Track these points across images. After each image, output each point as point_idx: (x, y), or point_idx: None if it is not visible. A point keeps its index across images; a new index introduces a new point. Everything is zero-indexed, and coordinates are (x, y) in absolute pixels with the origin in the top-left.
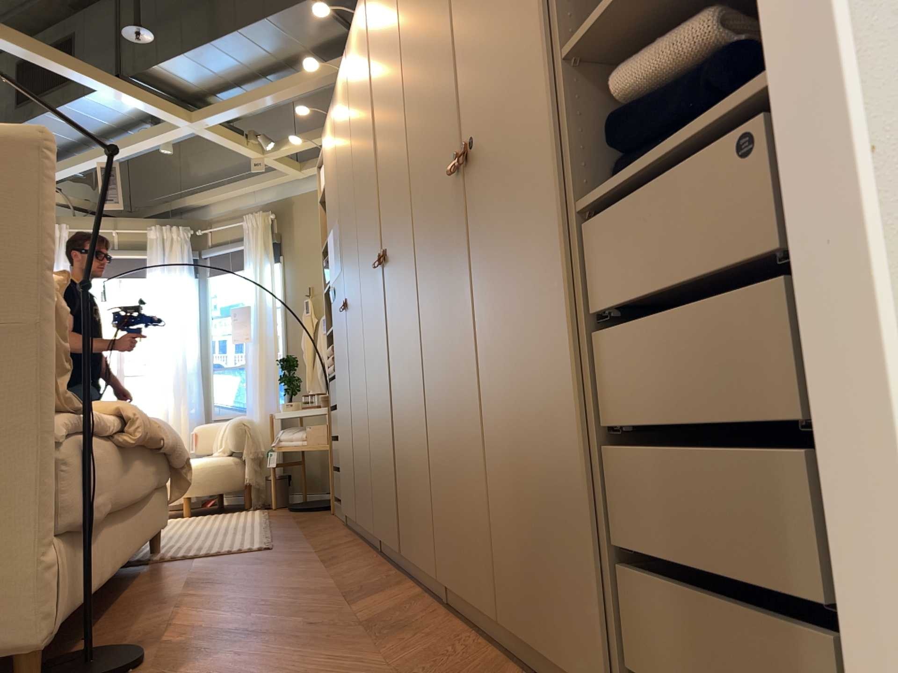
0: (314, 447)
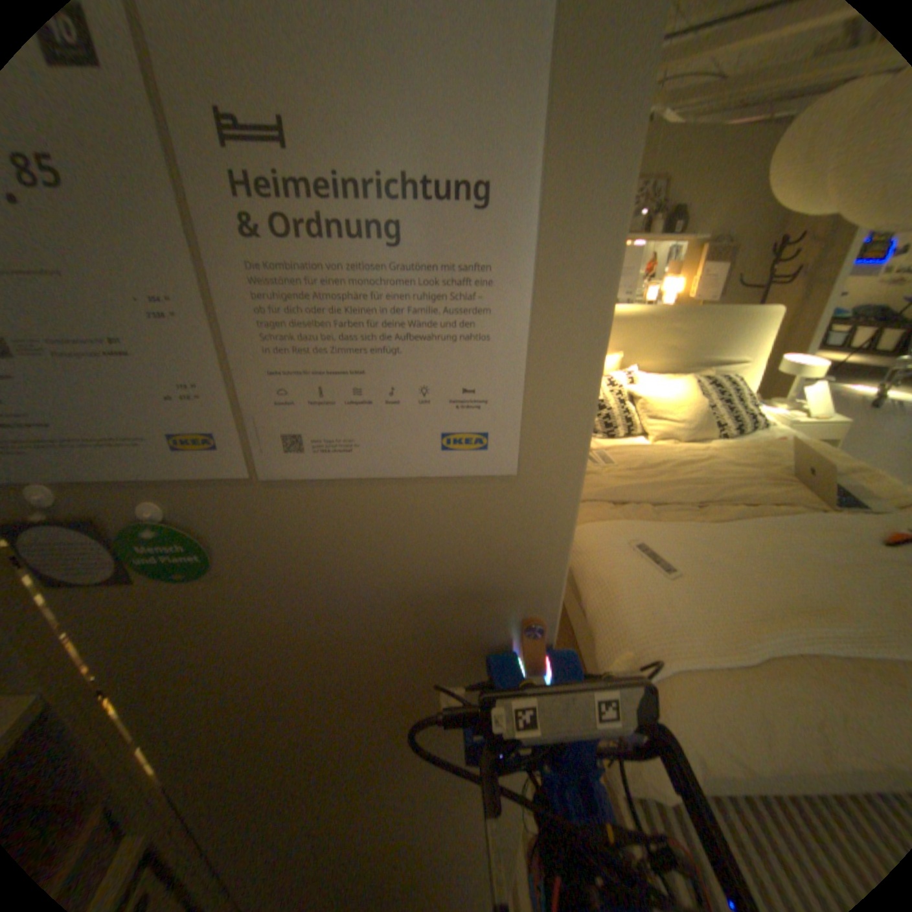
0: None
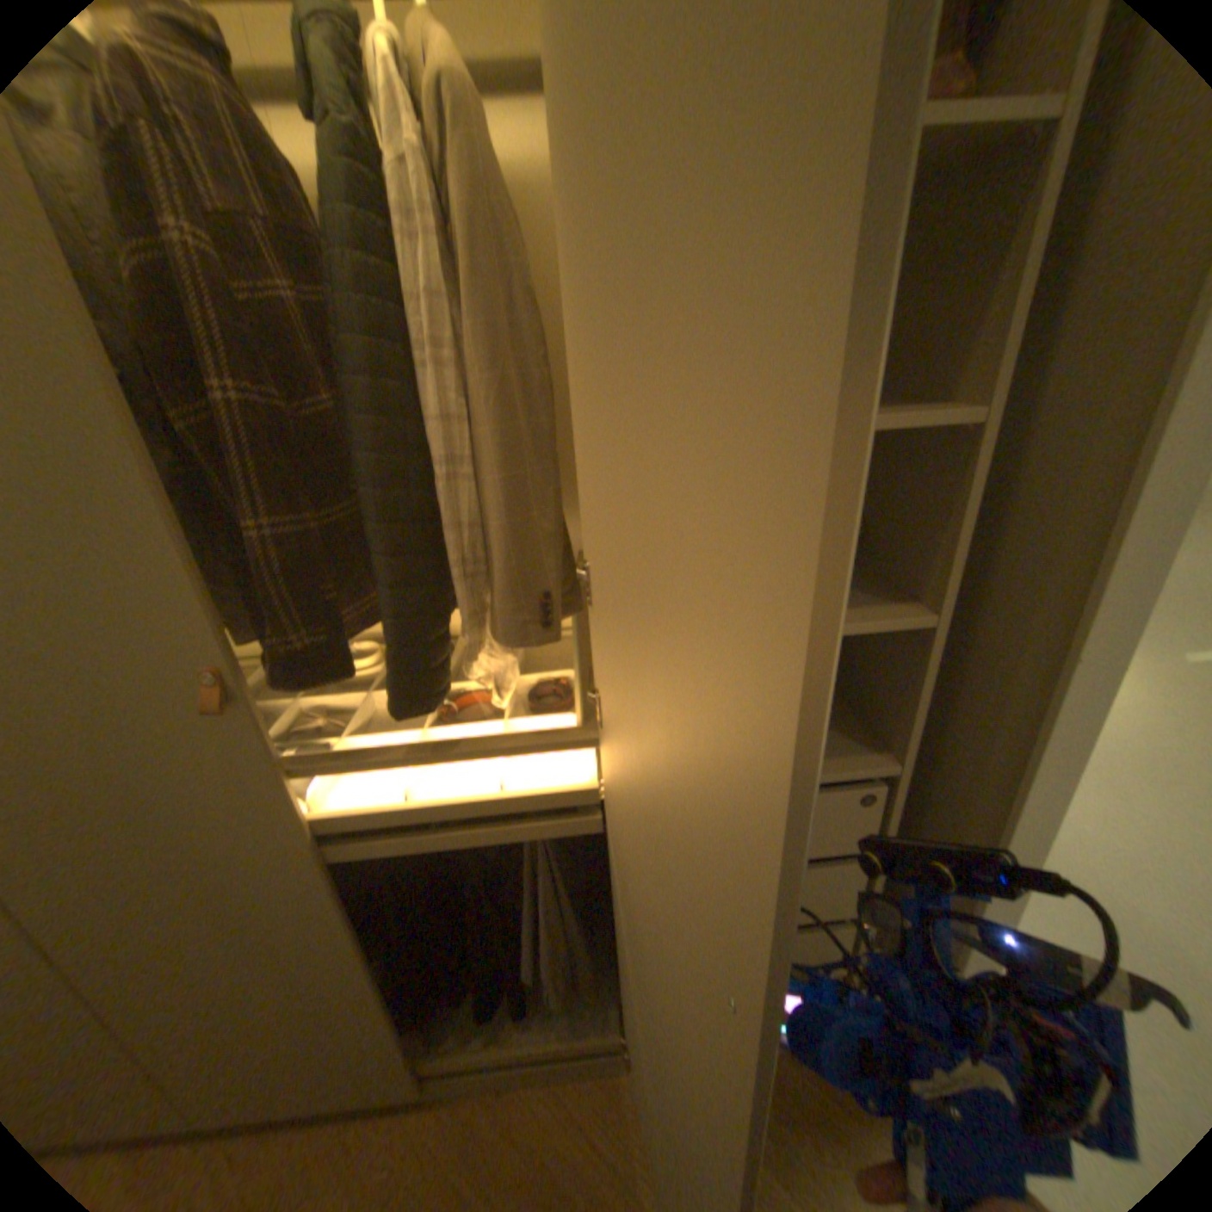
0: None
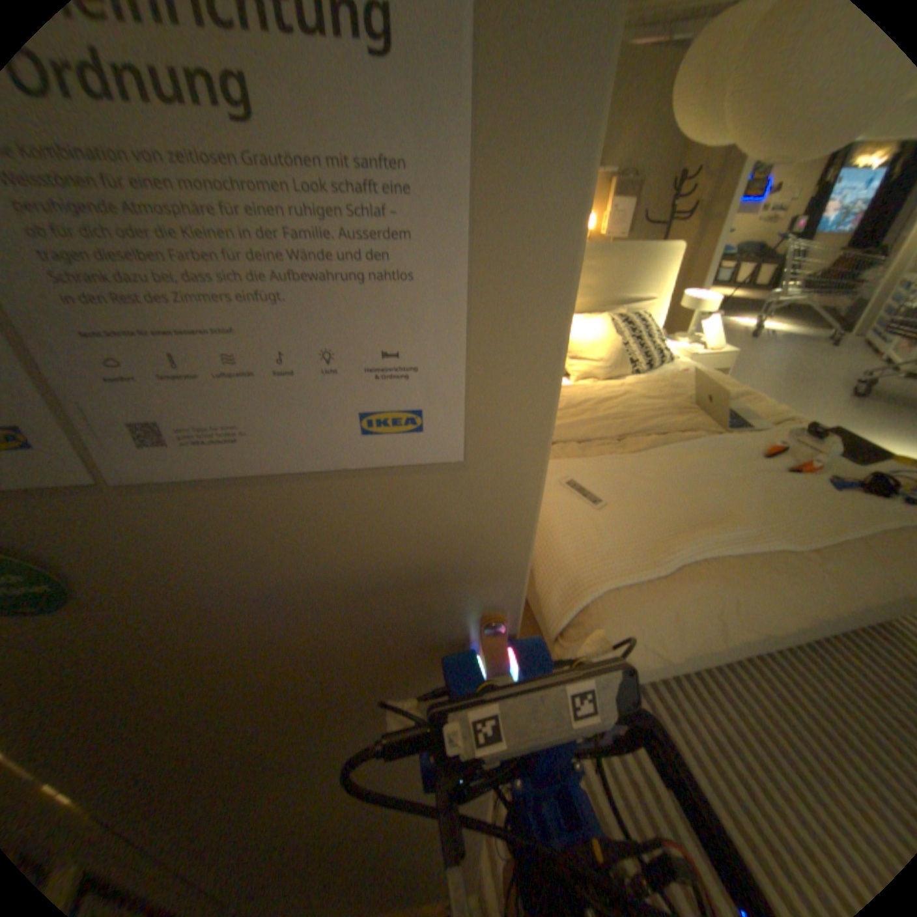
0: None
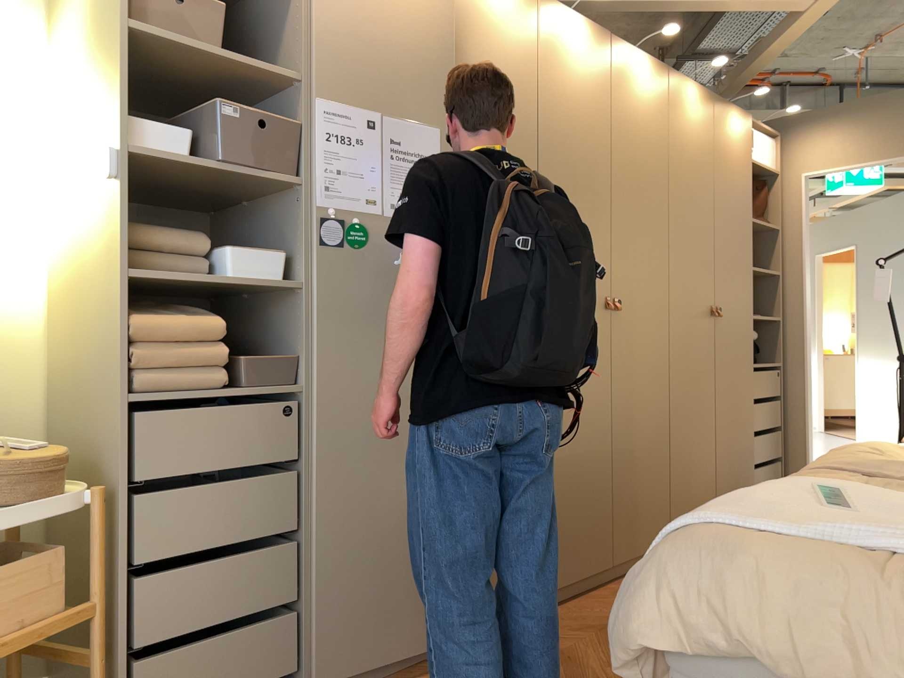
0: (6, 641)
